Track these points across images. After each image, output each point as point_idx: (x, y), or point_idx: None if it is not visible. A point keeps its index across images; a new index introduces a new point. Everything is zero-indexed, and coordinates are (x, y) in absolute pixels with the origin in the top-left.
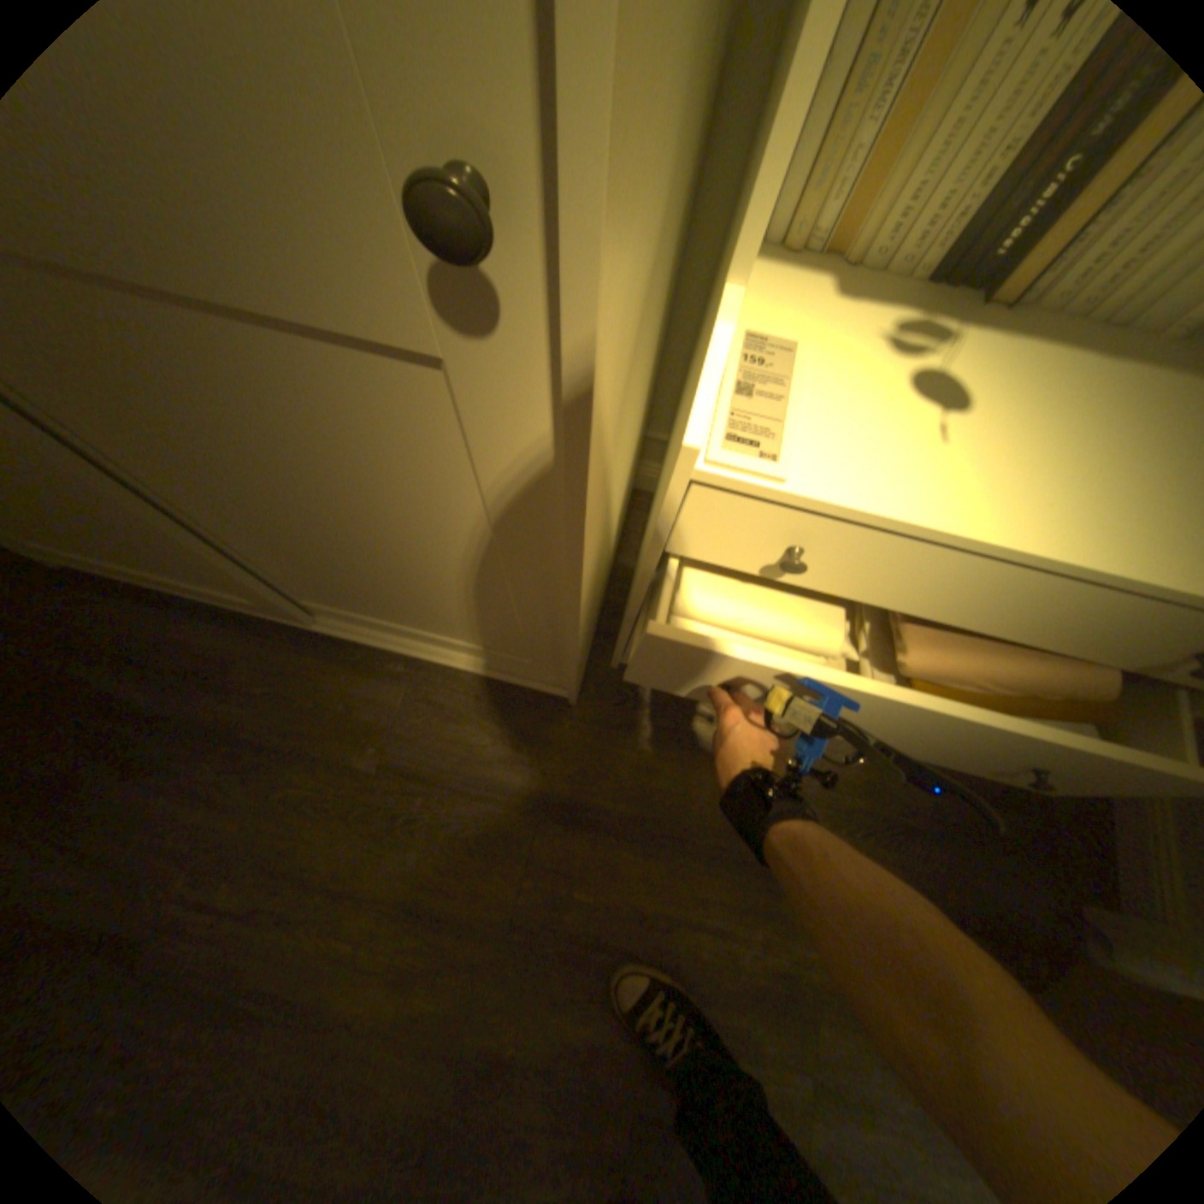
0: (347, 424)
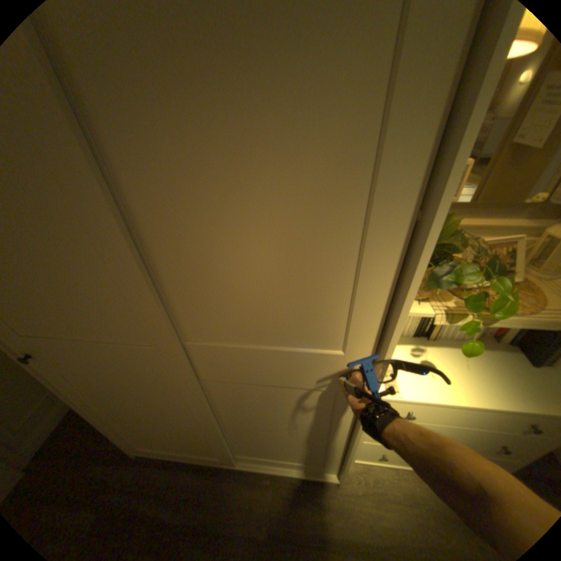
0: (305, 403)
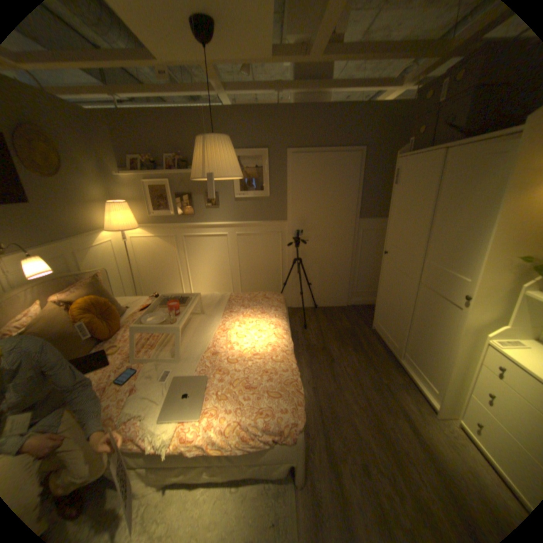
0: (450, 315)
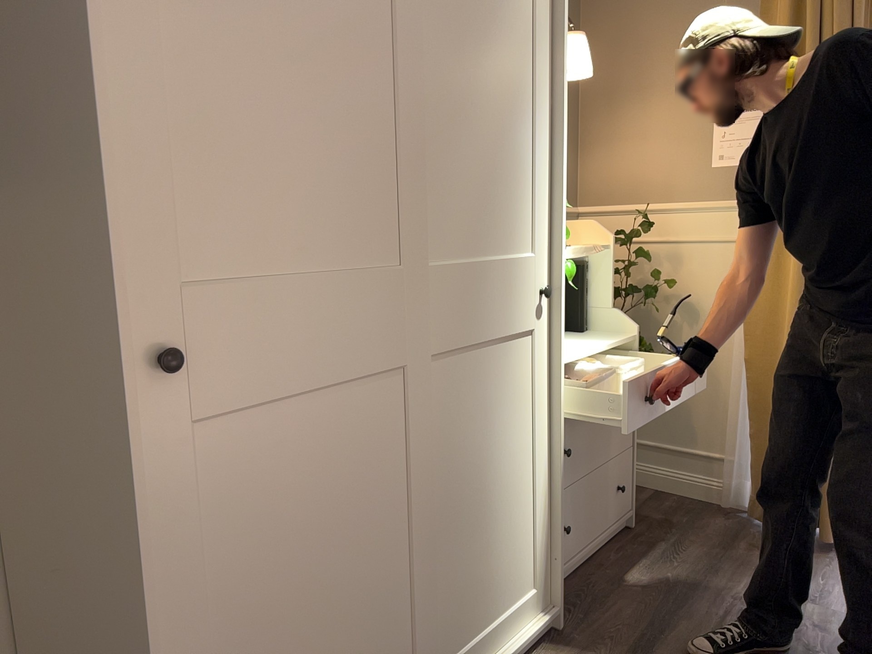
0: (514, 372)
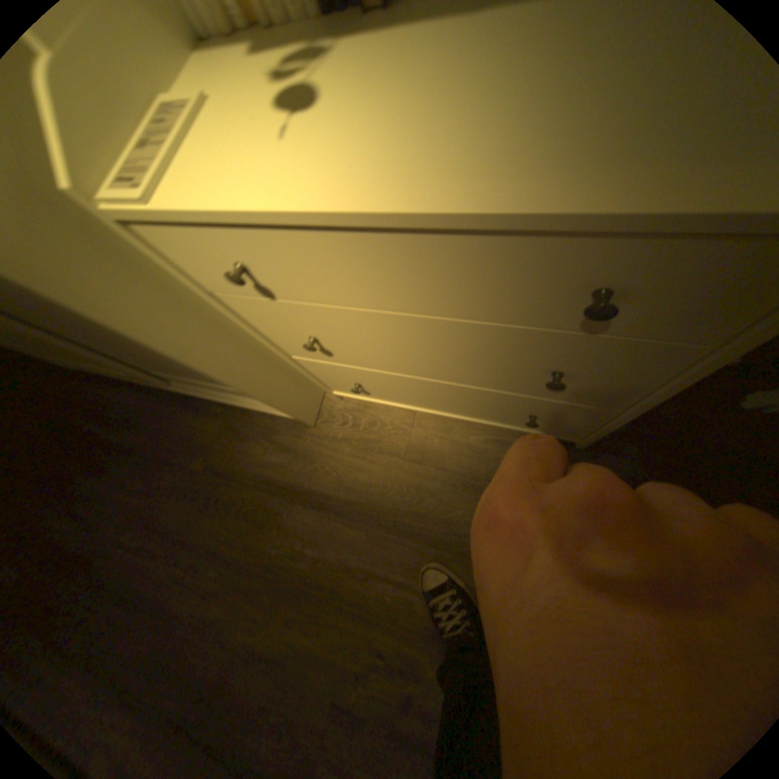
0: None
